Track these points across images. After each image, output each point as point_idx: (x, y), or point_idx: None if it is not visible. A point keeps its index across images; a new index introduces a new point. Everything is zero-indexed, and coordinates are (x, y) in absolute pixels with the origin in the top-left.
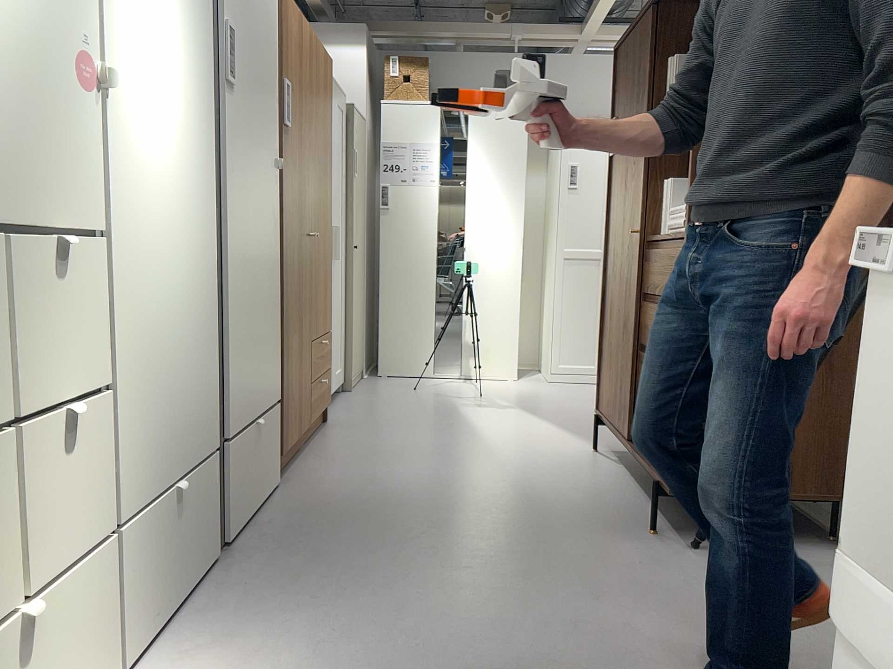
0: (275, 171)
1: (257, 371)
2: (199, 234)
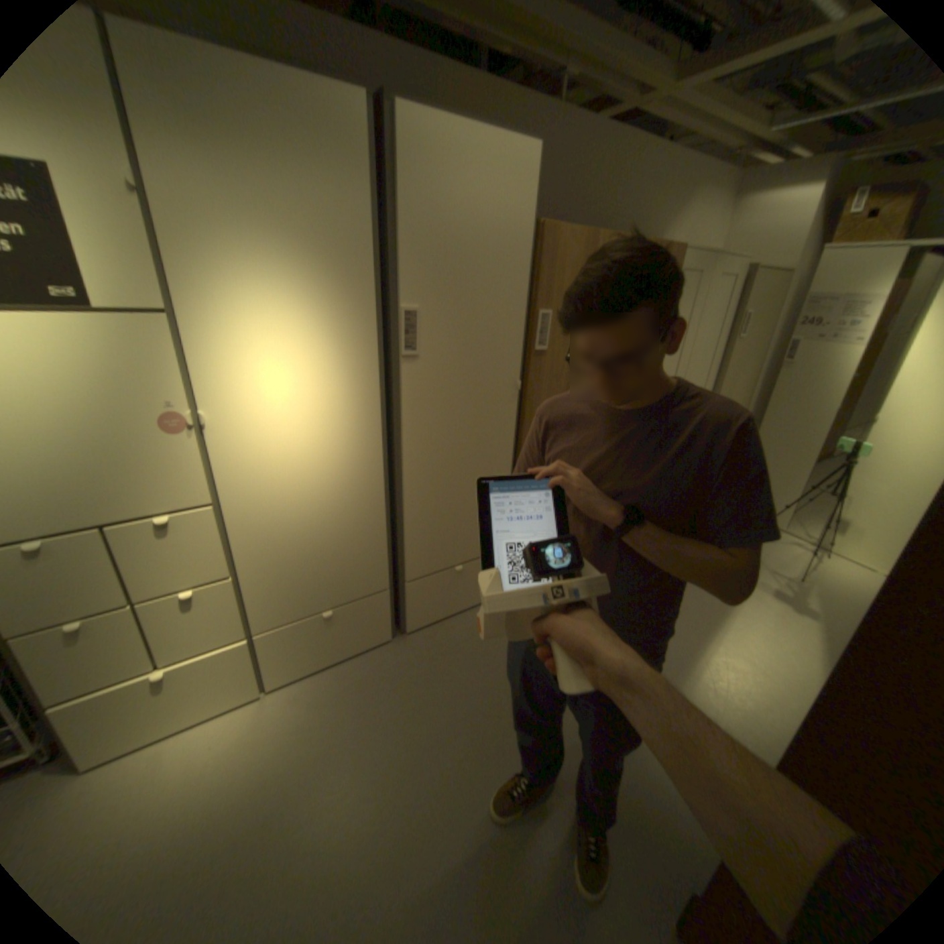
0: (511, 394)
1: (462, 537)
2: (359, 473)
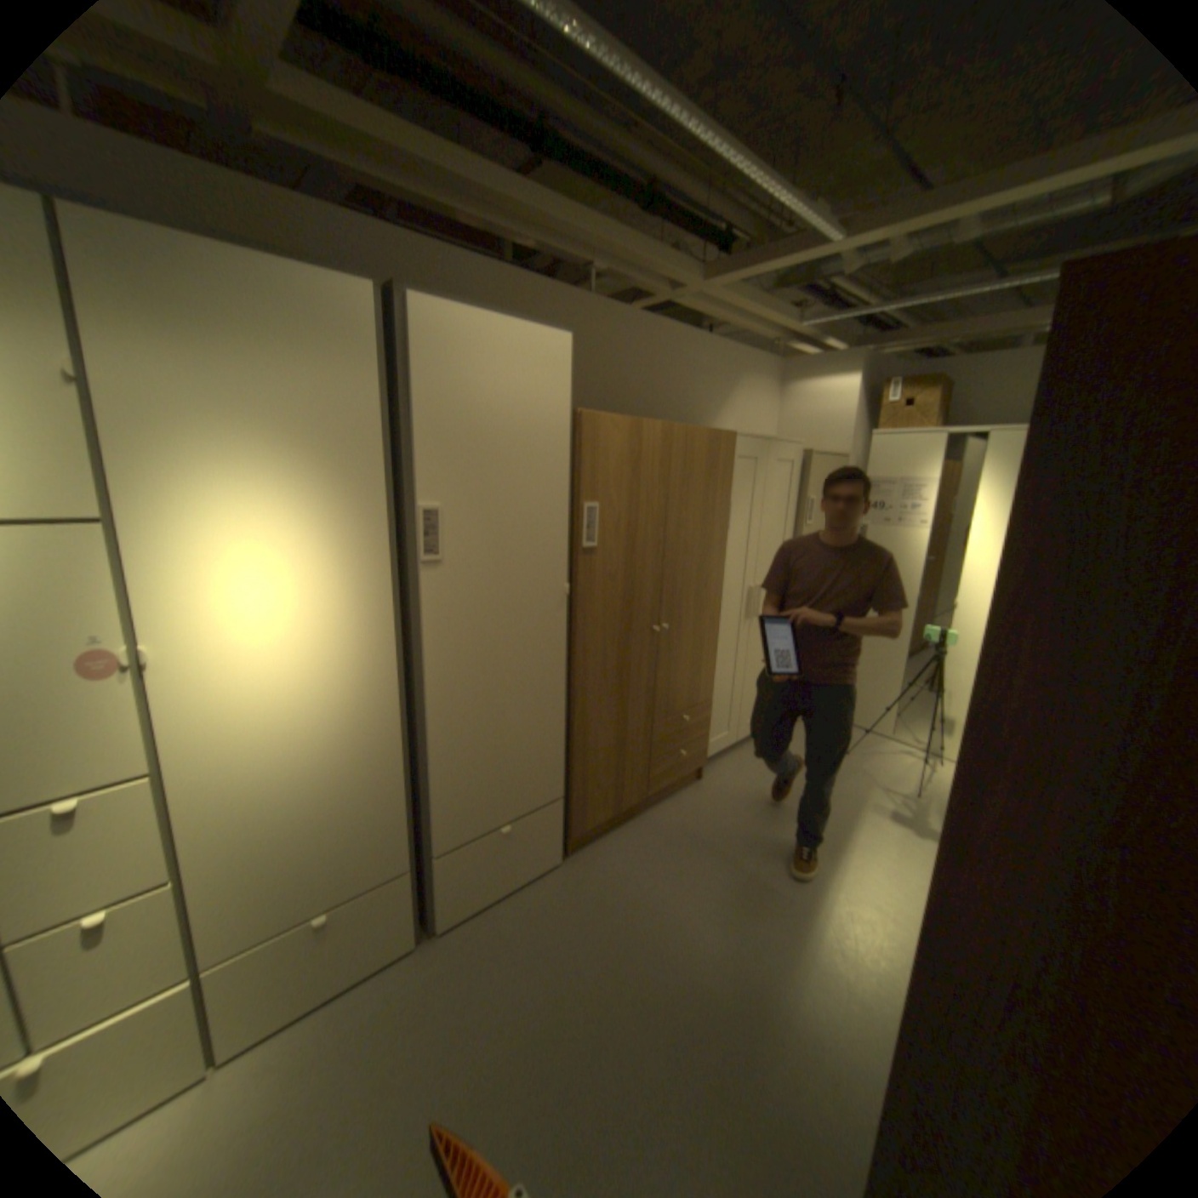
0: (559, 600)
1: (508, 787)
2: (366, 713)
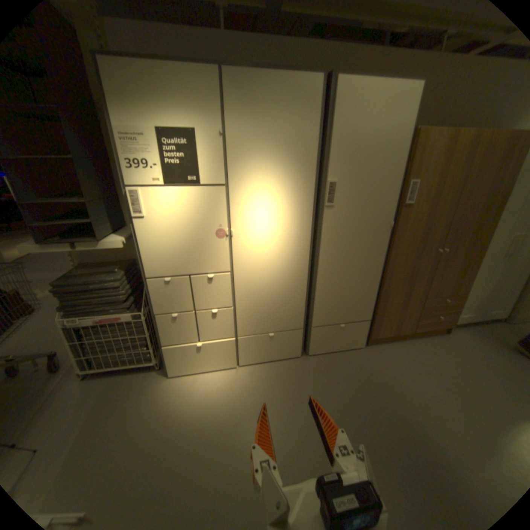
0: (387, 229)
1: (346, 308)
2: (295, 265)
